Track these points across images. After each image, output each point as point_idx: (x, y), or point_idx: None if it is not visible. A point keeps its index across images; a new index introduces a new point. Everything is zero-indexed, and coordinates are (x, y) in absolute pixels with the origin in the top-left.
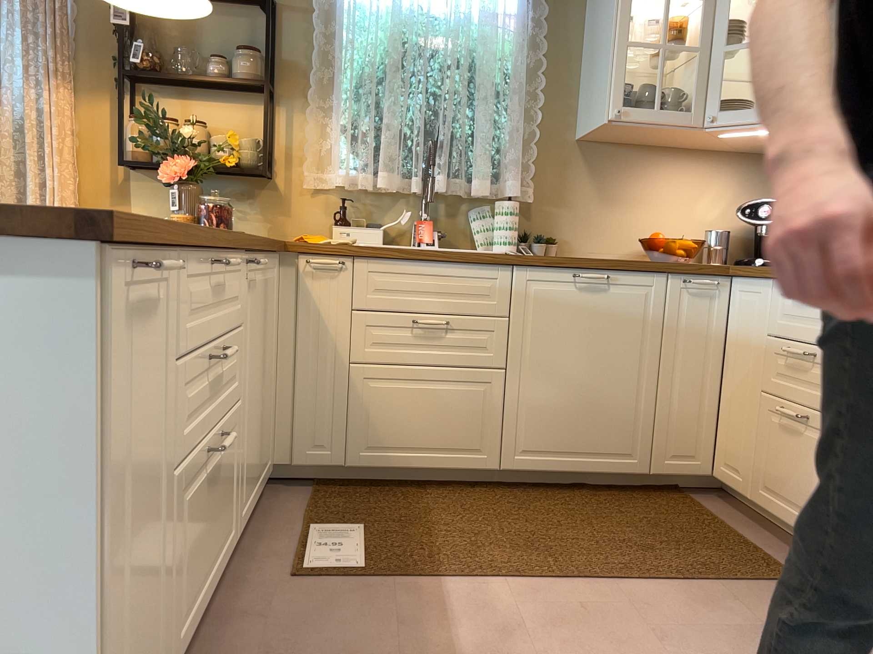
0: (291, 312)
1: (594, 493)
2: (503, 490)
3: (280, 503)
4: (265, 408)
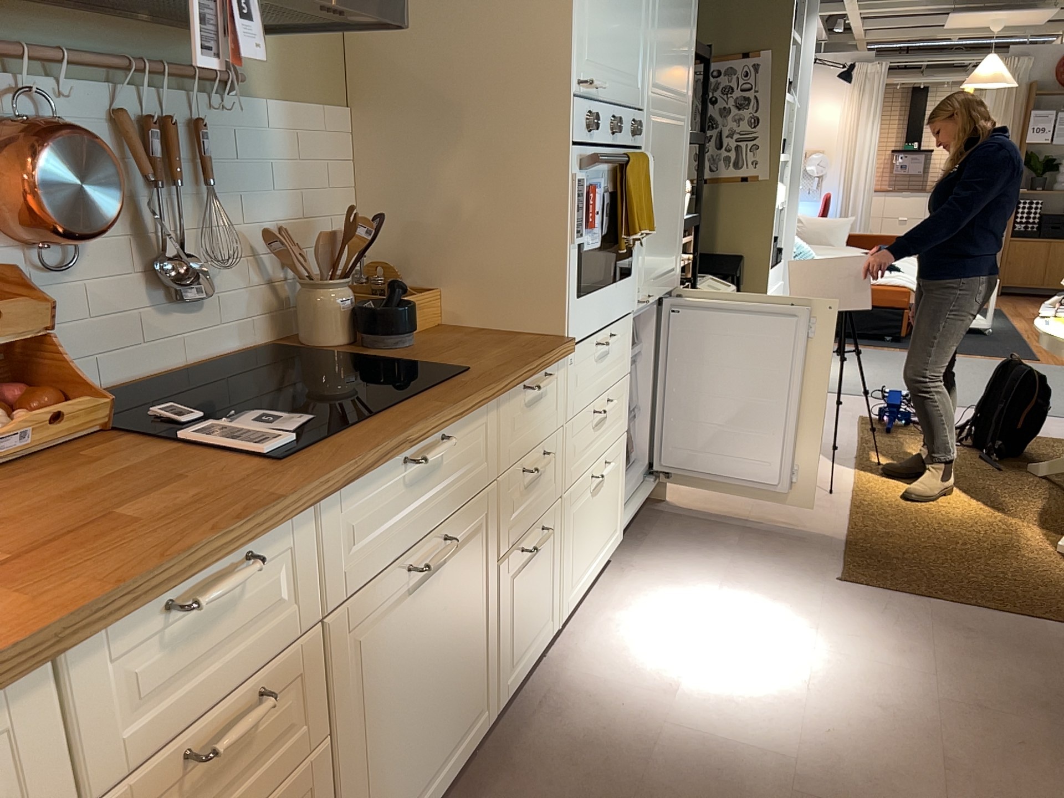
0: None
1: None
2: None
3: None
4: None
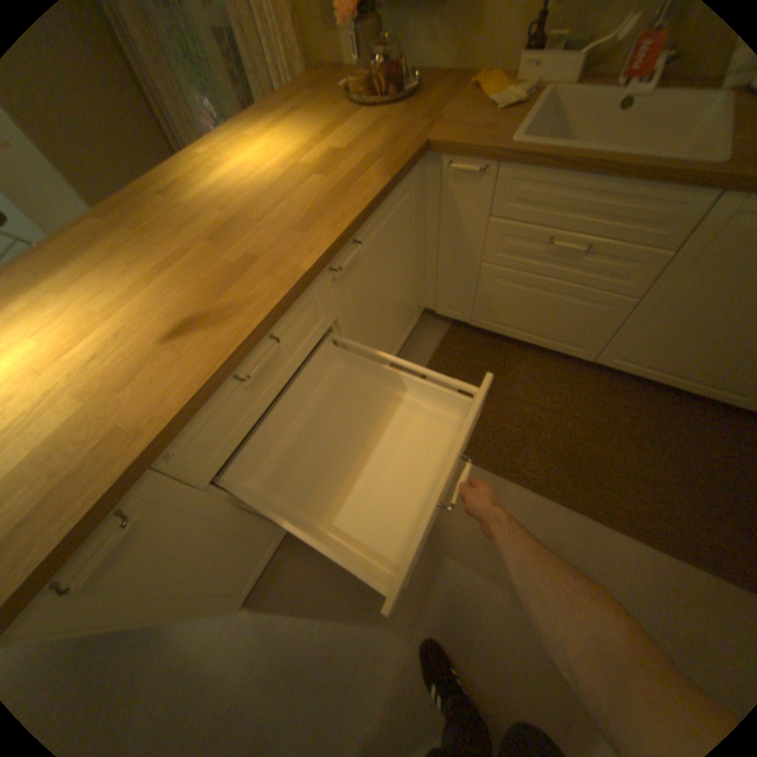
0: (437, 209)
1: (679, 400)
2: (591, 370)
3: (422, 339)
4: (403, 302)
